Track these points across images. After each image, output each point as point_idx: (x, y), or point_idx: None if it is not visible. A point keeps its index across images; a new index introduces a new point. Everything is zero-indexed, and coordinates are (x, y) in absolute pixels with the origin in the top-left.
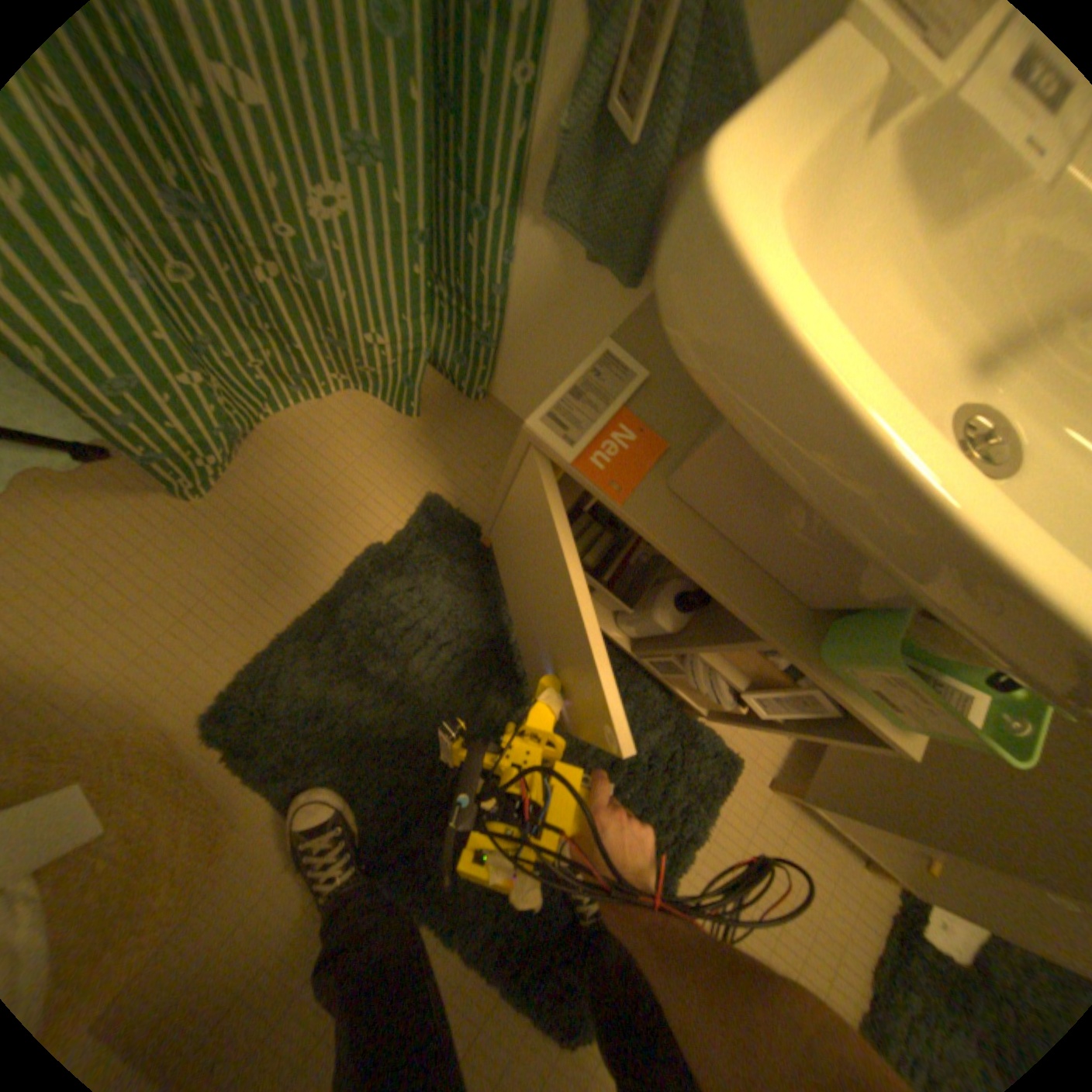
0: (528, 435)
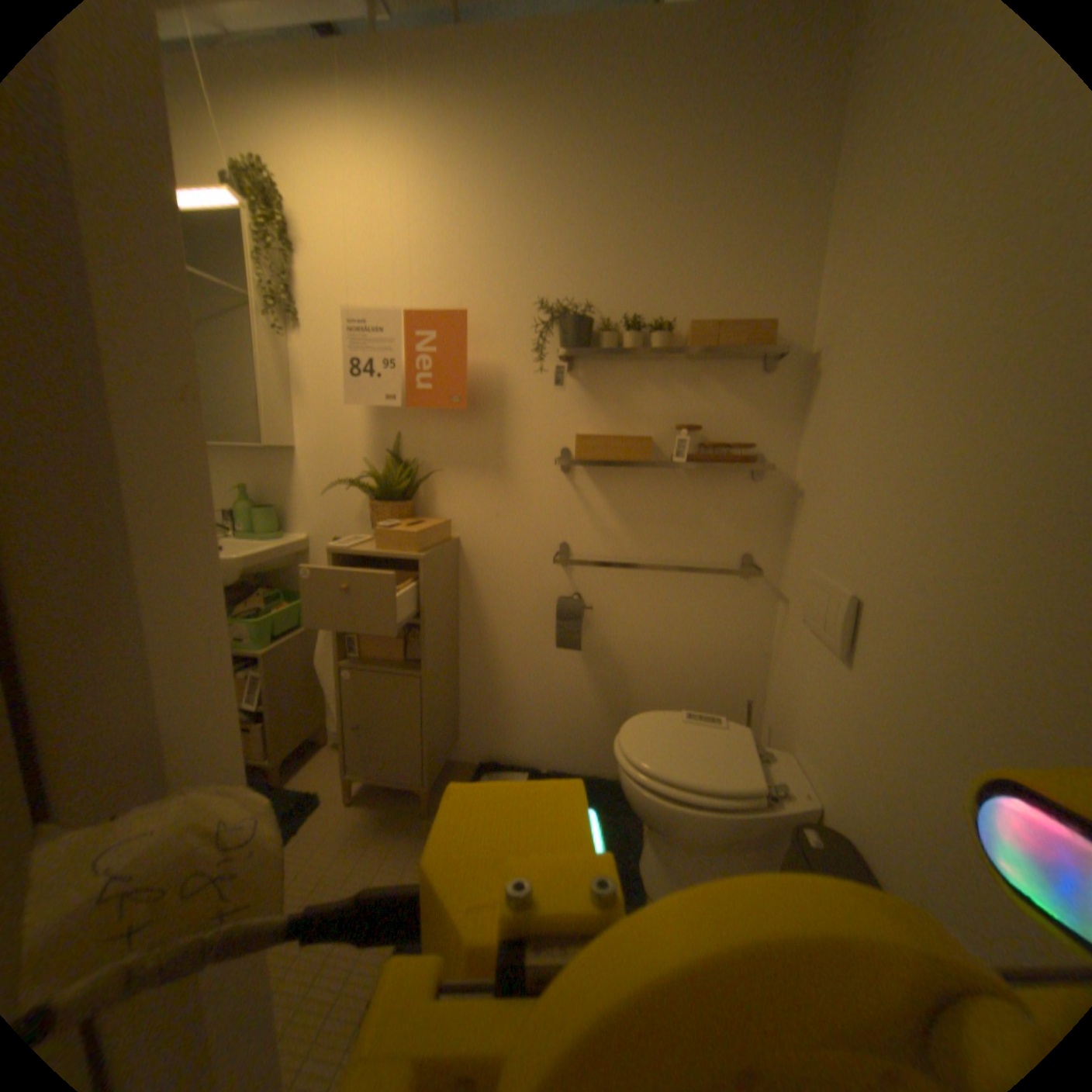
0: None
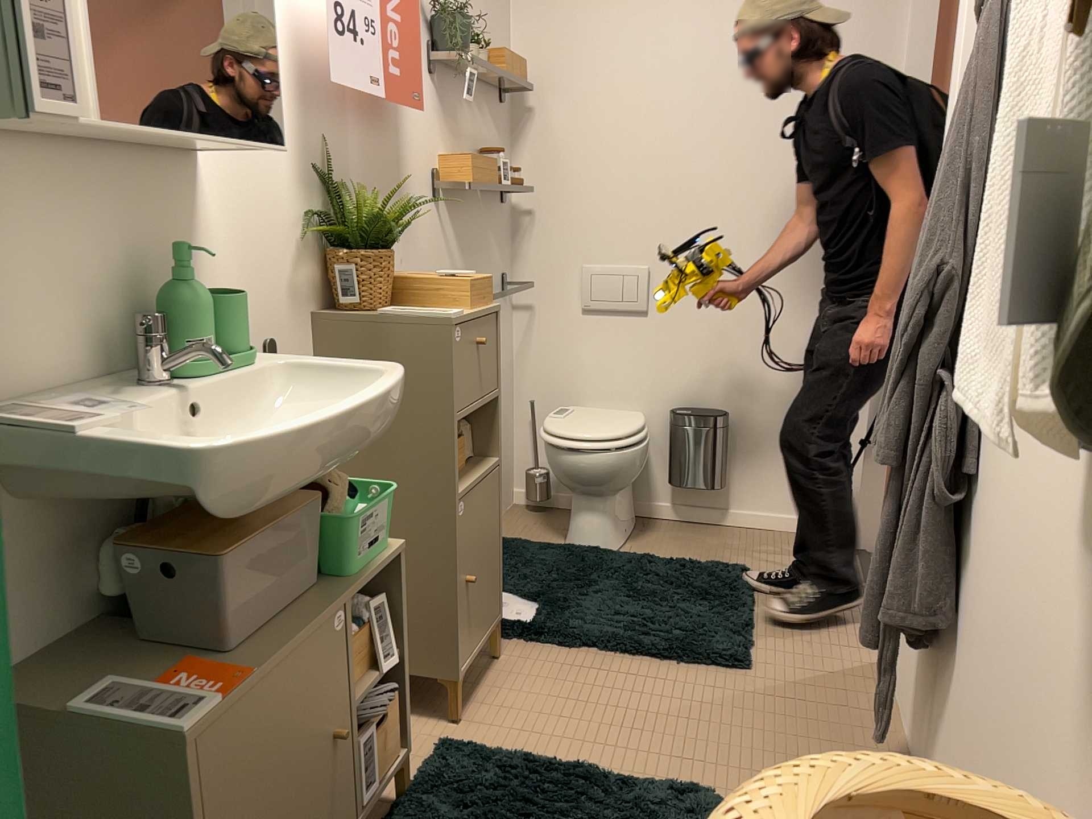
0: (192, 738)
